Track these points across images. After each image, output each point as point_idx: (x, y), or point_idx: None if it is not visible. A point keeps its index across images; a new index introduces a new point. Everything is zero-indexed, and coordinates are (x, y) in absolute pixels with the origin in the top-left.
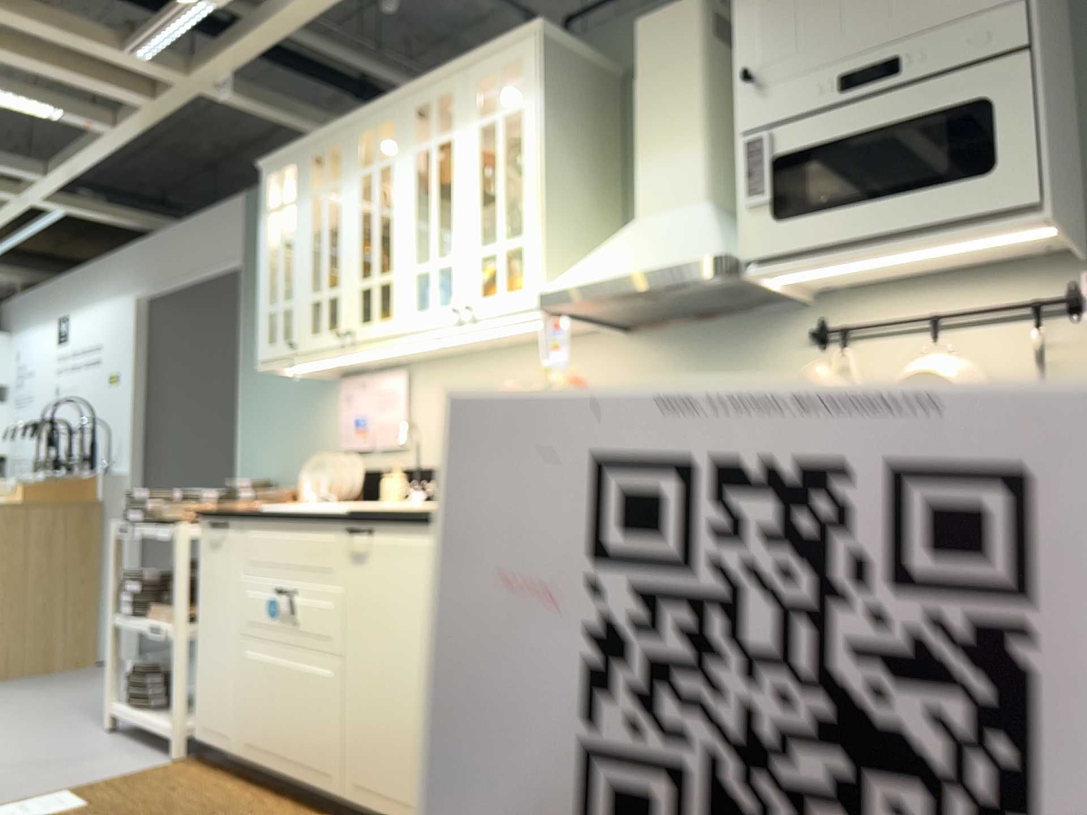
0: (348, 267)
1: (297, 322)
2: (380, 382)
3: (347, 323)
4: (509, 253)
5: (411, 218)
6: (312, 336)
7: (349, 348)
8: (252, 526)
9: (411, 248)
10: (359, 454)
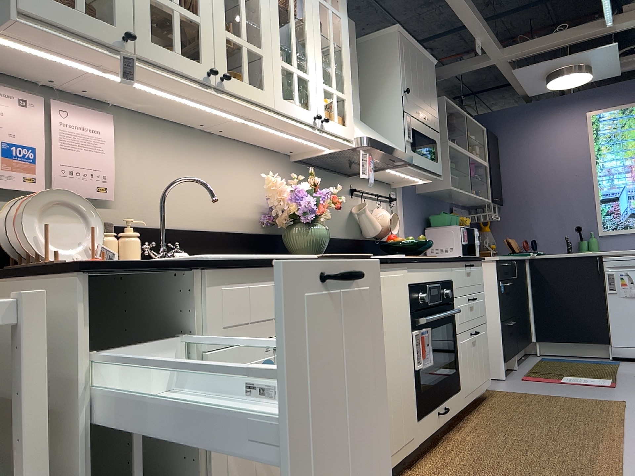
0: (211, 4)
1: (125, 6)
2: (69, 112)
3: (213, 63)
4: (336, 99)
5: (277, 18)
6: (157, 46)
7: (212, 90)
8: (223, 278)
9: (278, 43)
10: (3, 197)
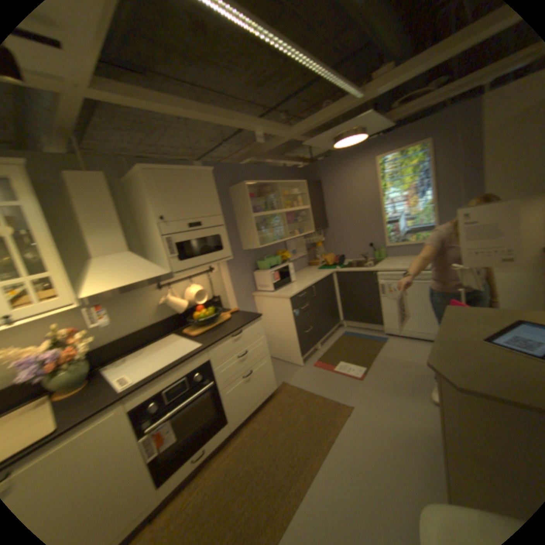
0: None
1: None
2: None
3: None
4: (38, 280)
5: None
6: None
7: None
8: None
9: None
10: None
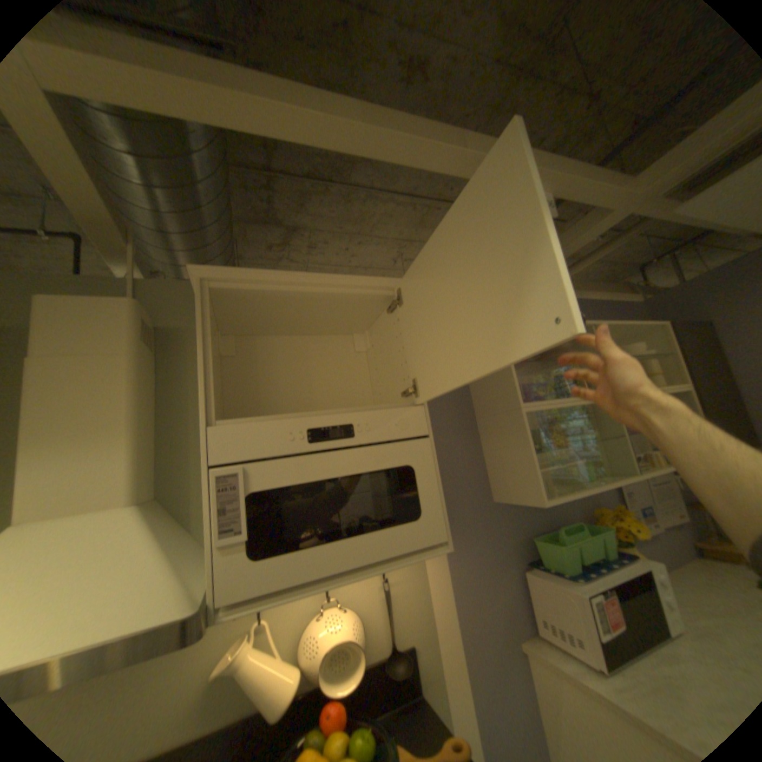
0: None
1: None
2: None
3: None
4: None
5: None
6: None
7: None
8: None
9: None
10: None
